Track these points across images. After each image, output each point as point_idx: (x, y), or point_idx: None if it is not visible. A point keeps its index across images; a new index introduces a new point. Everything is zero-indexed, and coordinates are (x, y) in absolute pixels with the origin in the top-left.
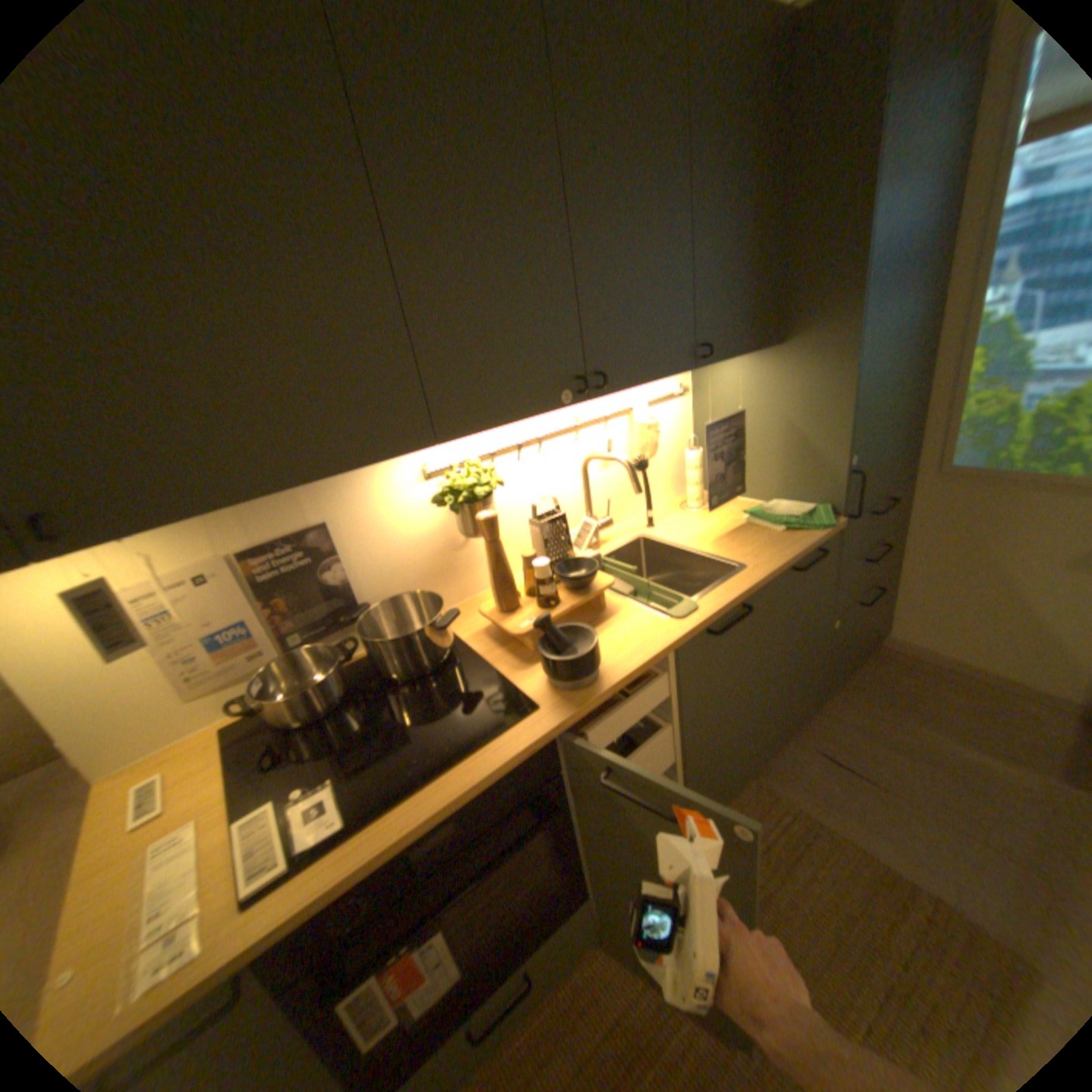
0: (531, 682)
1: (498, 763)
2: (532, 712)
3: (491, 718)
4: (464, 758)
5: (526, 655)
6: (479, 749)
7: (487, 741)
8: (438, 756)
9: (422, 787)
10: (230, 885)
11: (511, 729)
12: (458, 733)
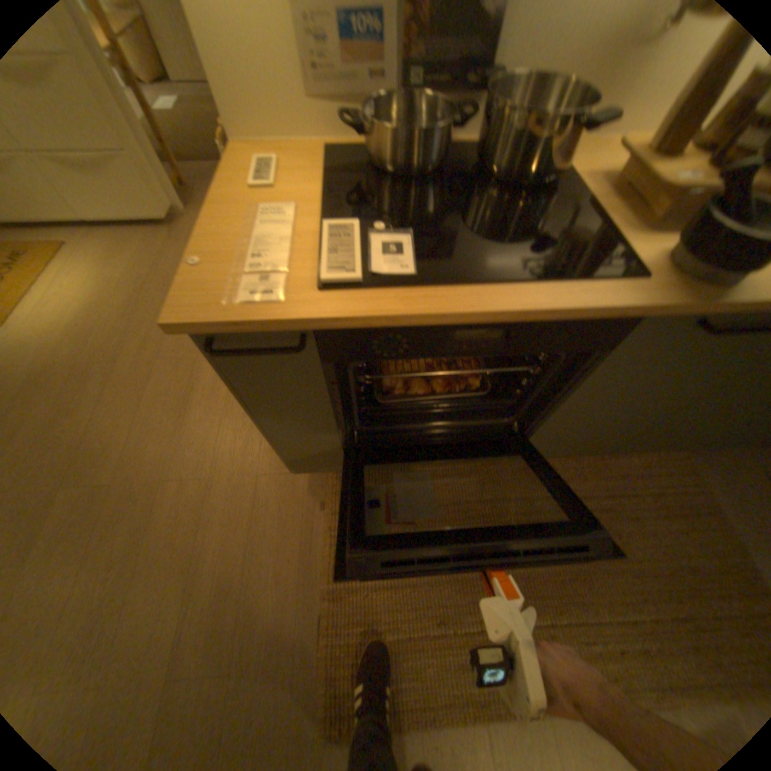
0: (648, 247)
1: (579, 304)
2: (641, 276)
3: (589, 259)
4: (549, 280)
5: (650, 218)
6: (567, 280)
7: (580, 277)
8: (521, 263)
9: (498, 282)
10: (314, 267)
11: (609, 280)
12: (547, 255)
